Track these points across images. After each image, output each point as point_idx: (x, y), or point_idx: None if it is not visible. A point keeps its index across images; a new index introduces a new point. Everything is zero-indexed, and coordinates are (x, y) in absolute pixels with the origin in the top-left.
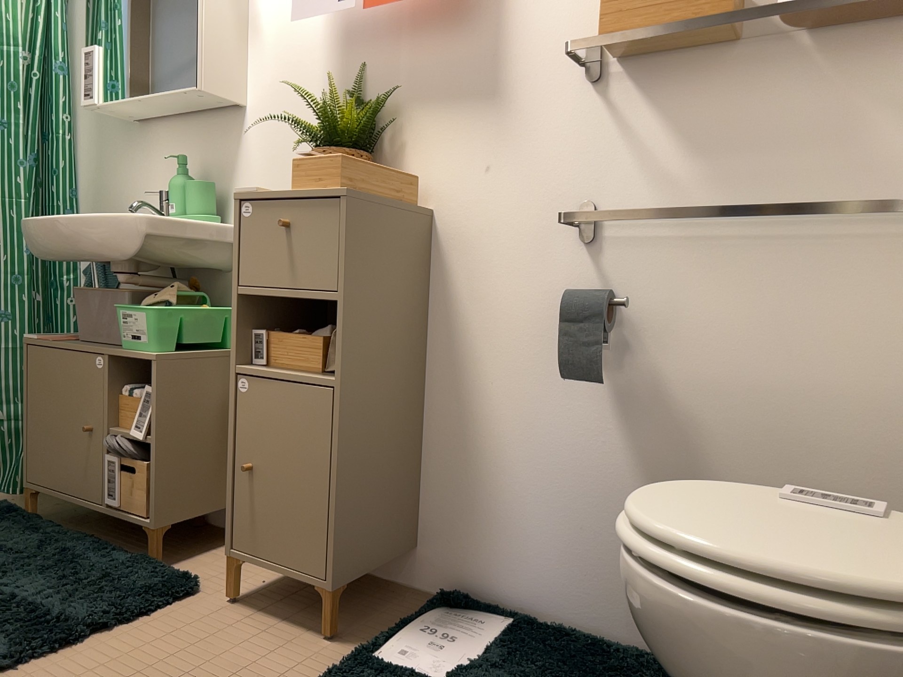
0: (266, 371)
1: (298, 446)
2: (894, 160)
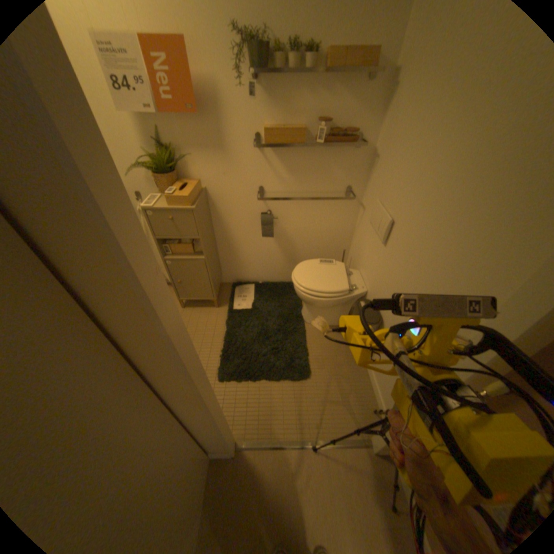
0: (175, 258)
1: (195, 275)
2: (340, 178)
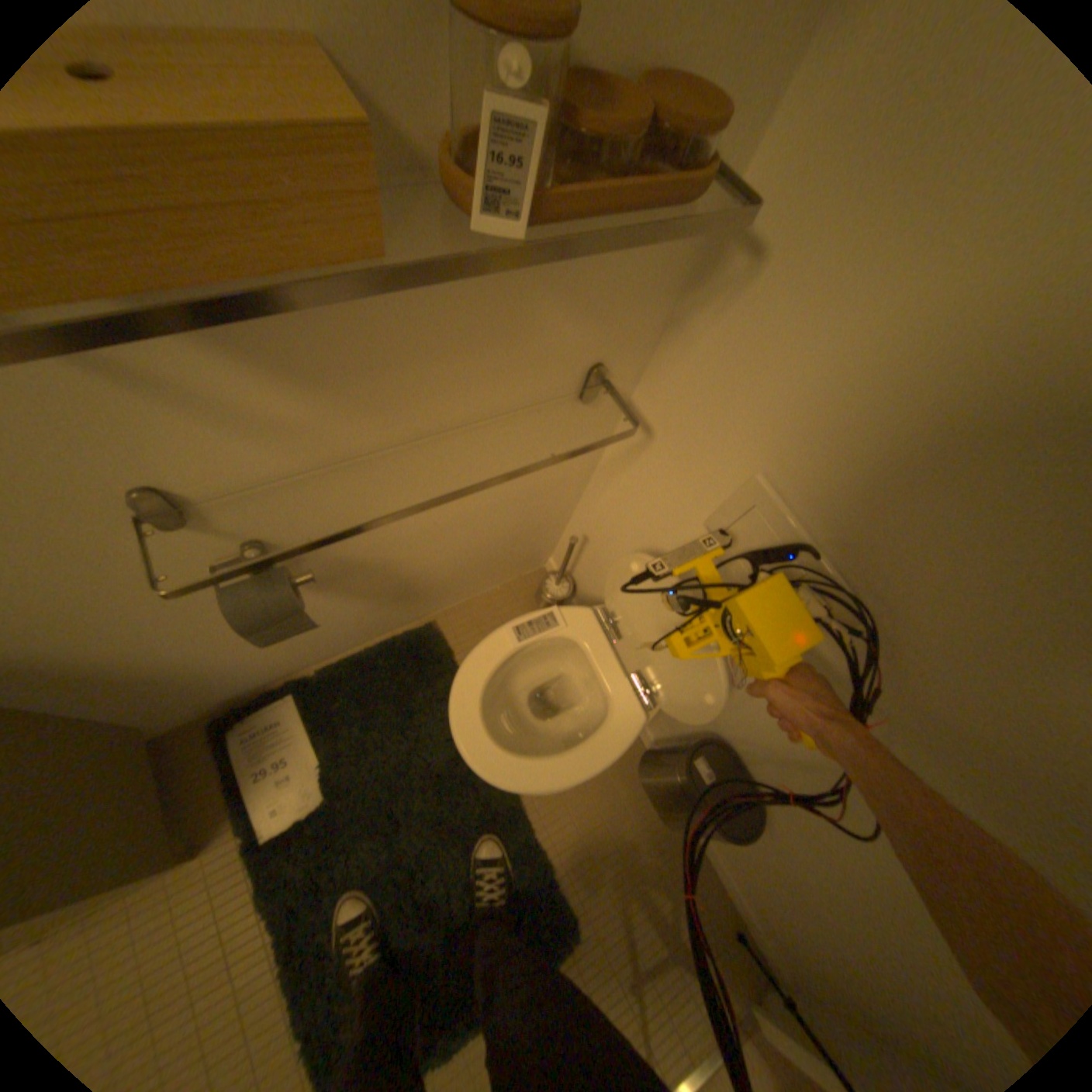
0: None
1: None
2: (565, 345)
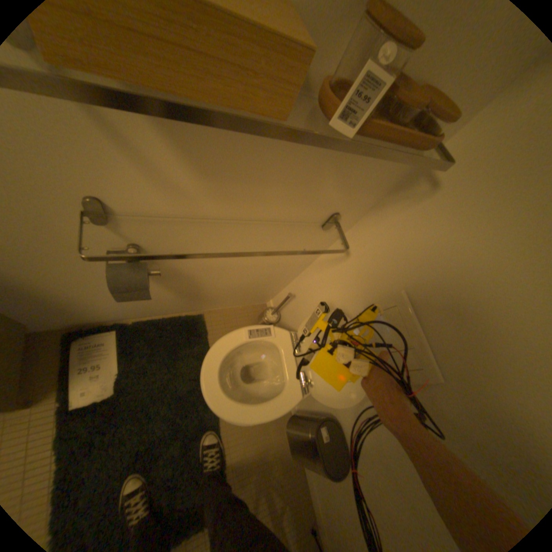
0: None
1: None
2: (328, 198)
